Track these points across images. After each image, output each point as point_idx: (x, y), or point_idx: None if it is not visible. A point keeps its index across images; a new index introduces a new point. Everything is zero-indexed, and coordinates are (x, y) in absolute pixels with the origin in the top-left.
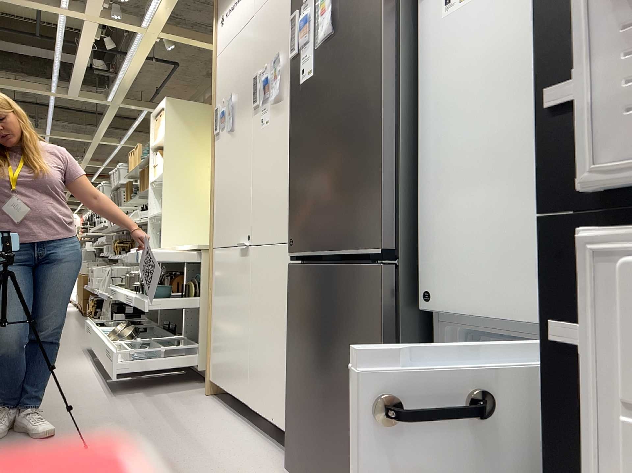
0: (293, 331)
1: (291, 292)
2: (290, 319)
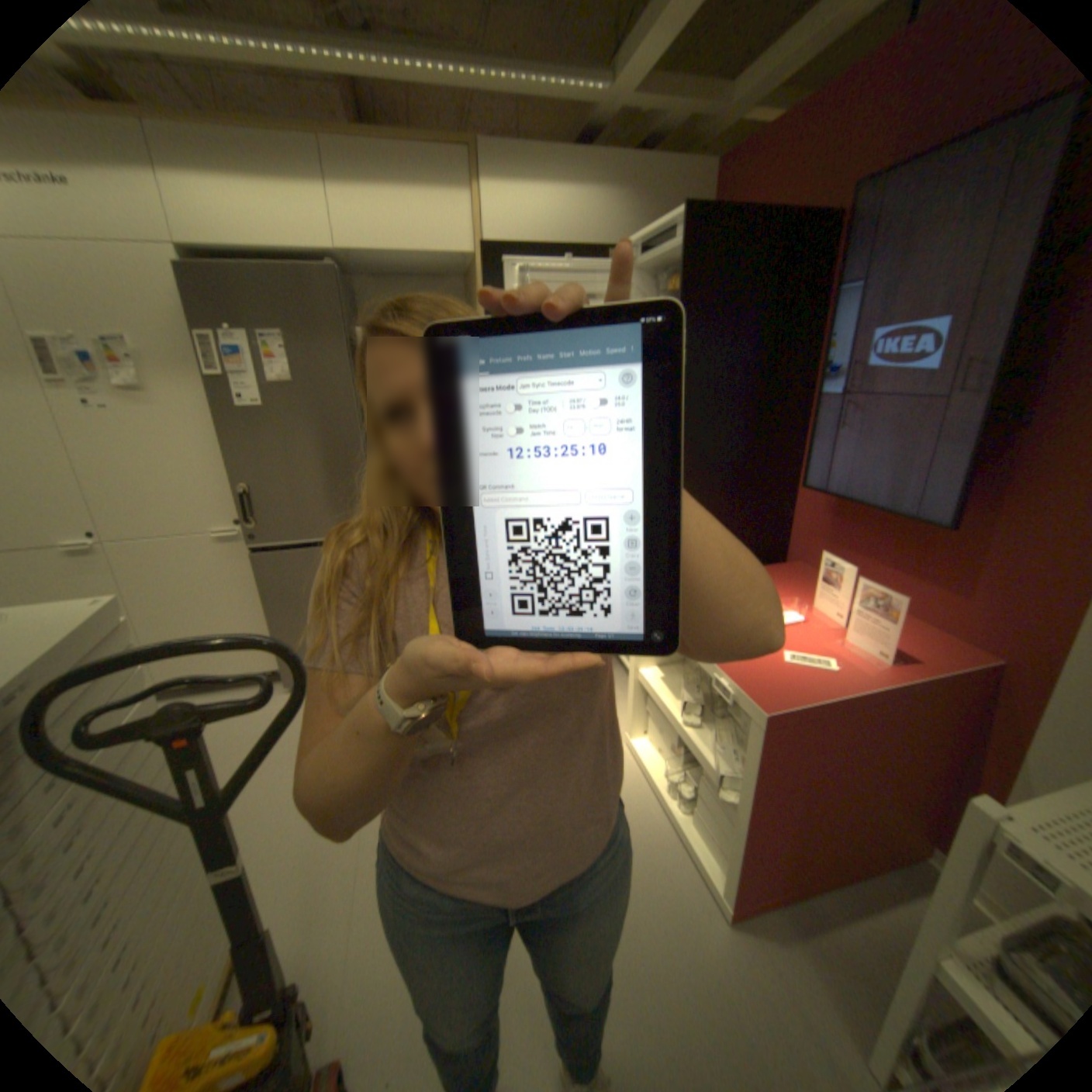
0: (274, 598)
1: (261, 573)
2: (266, 591)
